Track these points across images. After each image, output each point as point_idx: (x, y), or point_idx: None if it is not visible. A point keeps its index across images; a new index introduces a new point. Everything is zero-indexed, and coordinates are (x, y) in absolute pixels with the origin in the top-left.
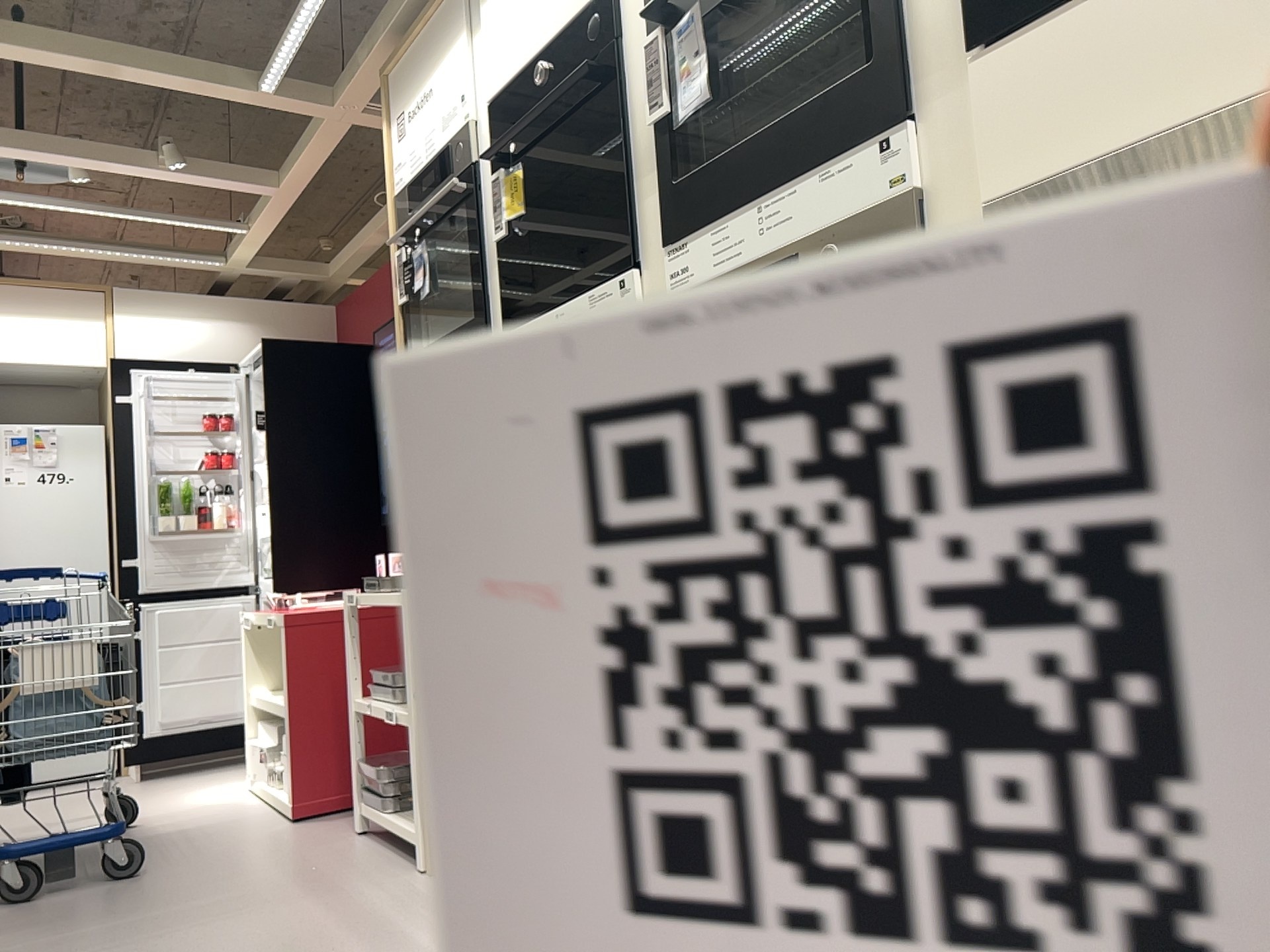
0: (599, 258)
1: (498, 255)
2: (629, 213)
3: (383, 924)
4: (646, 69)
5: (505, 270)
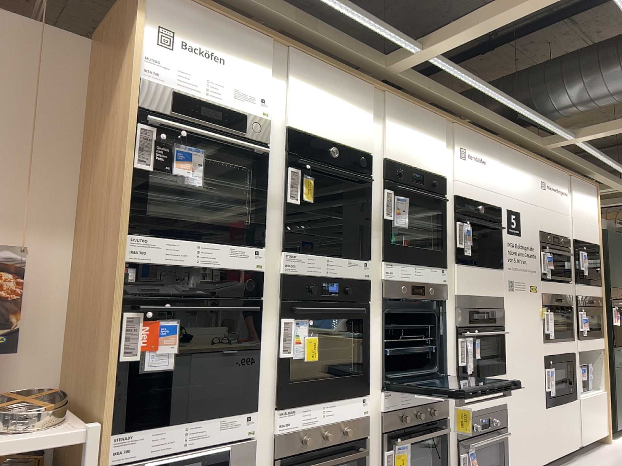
0: (348, 246)
1: (281, 207)
2: (365, 239)
3: None
4: (381, 199)
5: (287, 218)
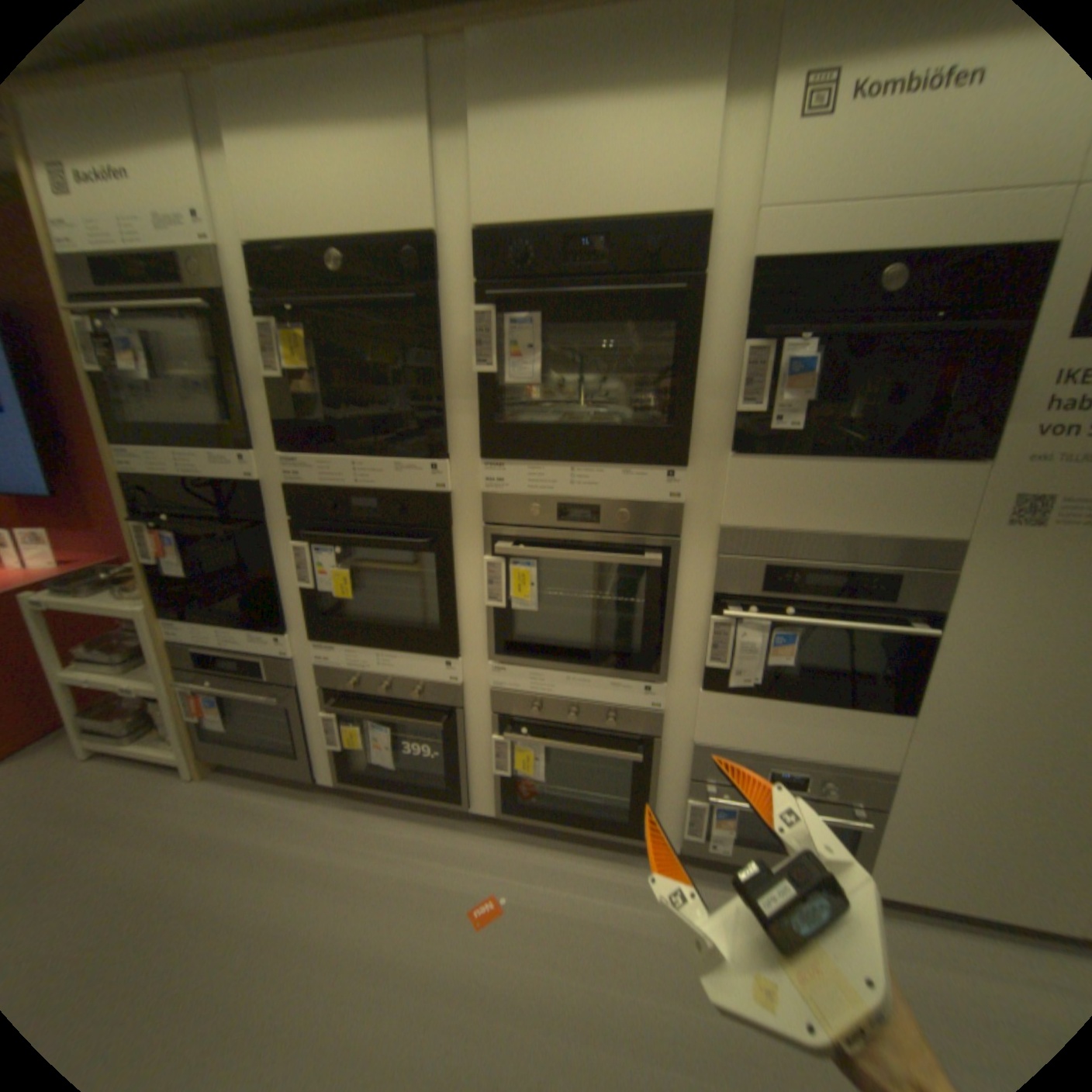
0: (403, 438)
1: (264, 387)
2: (442, 421)
3: (202, 842)
4: (473, 329)
5: (276, 404)
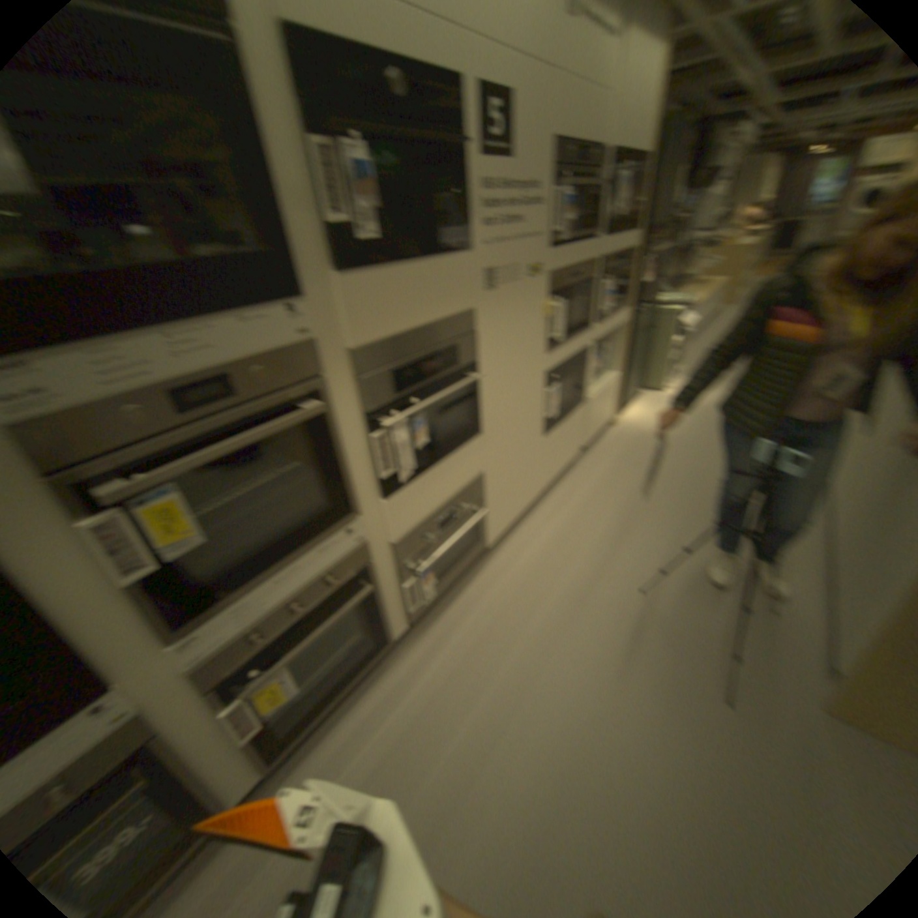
0: None
1: None
2: None
3: None
4: None
5: None
